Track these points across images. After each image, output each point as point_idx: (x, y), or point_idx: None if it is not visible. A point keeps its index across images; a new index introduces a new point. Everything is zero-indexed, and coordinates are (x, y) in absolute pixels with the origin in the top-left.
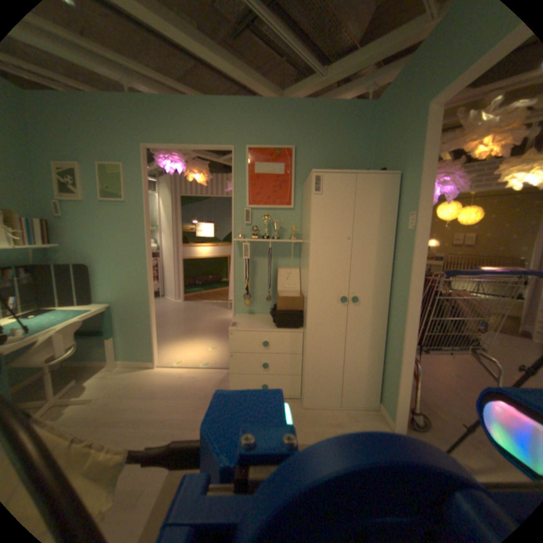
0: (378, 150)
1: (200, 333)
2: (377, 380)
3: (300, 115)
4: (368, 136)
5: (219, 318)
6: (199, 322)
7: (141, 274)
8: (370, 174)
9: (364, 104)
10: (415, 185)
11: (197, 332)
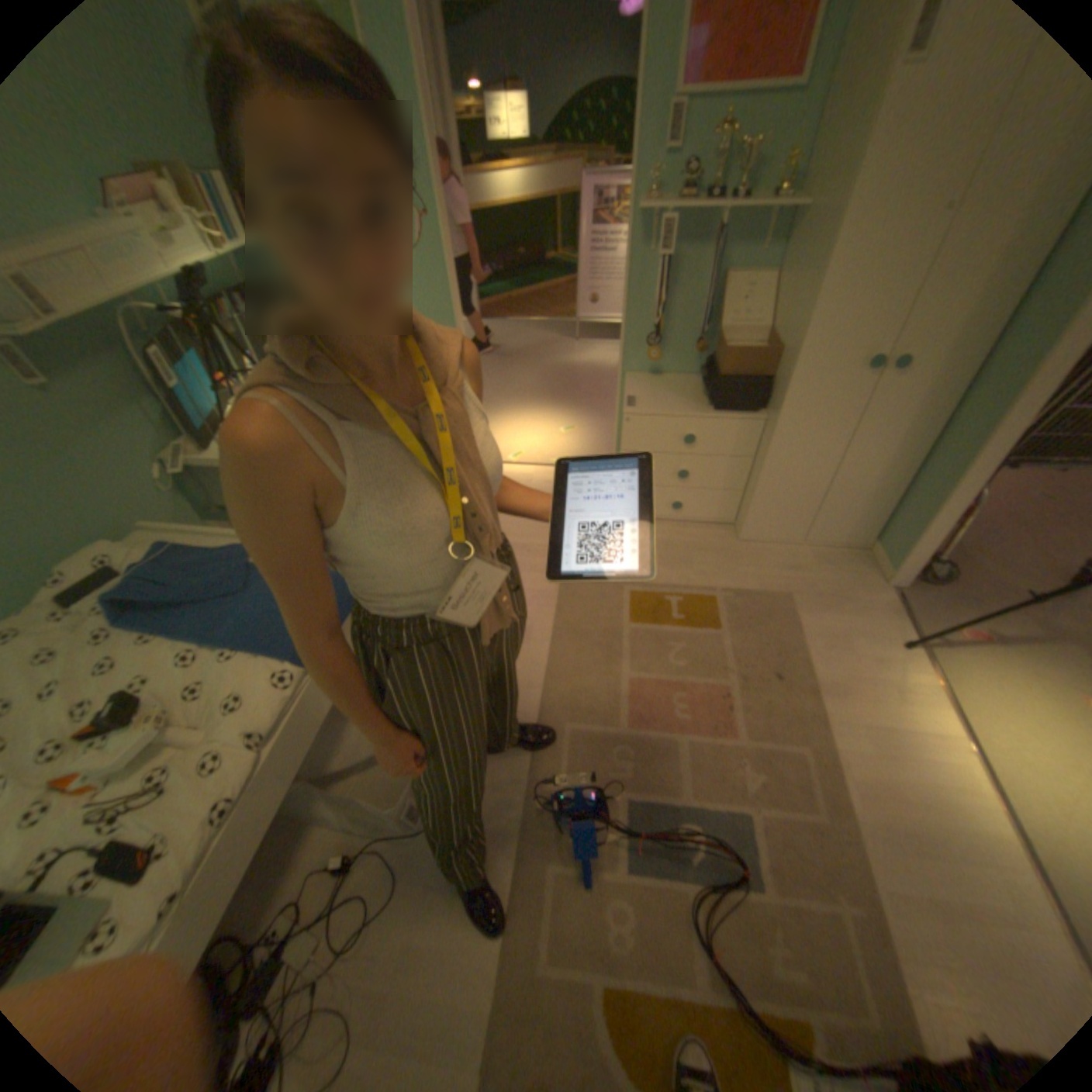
0: None
1: (535, 396)
2: (885, 506)
3: None
4: None
5: (562, 361)
6: (526, 371)
7: (436, 290)
8: None
9: None
10: None
11: (528, 394)
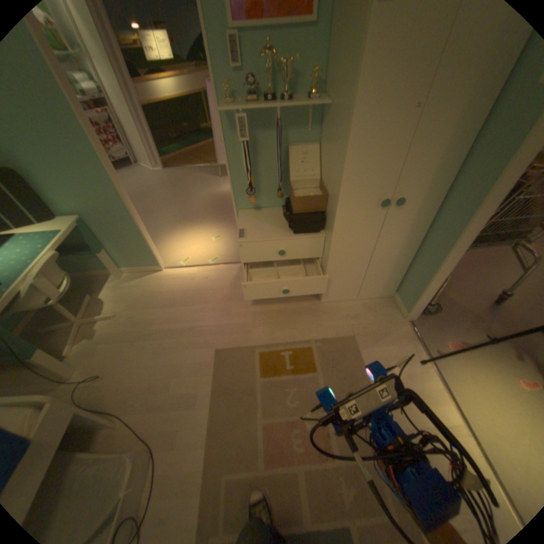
0: None
1: (197, 217)
2: (398, 276)
3: None
4: None
5: (212, 192)
6: (191, 200)
7: (97, 171)
8: None
9: None
10: None
11: (193, 216)
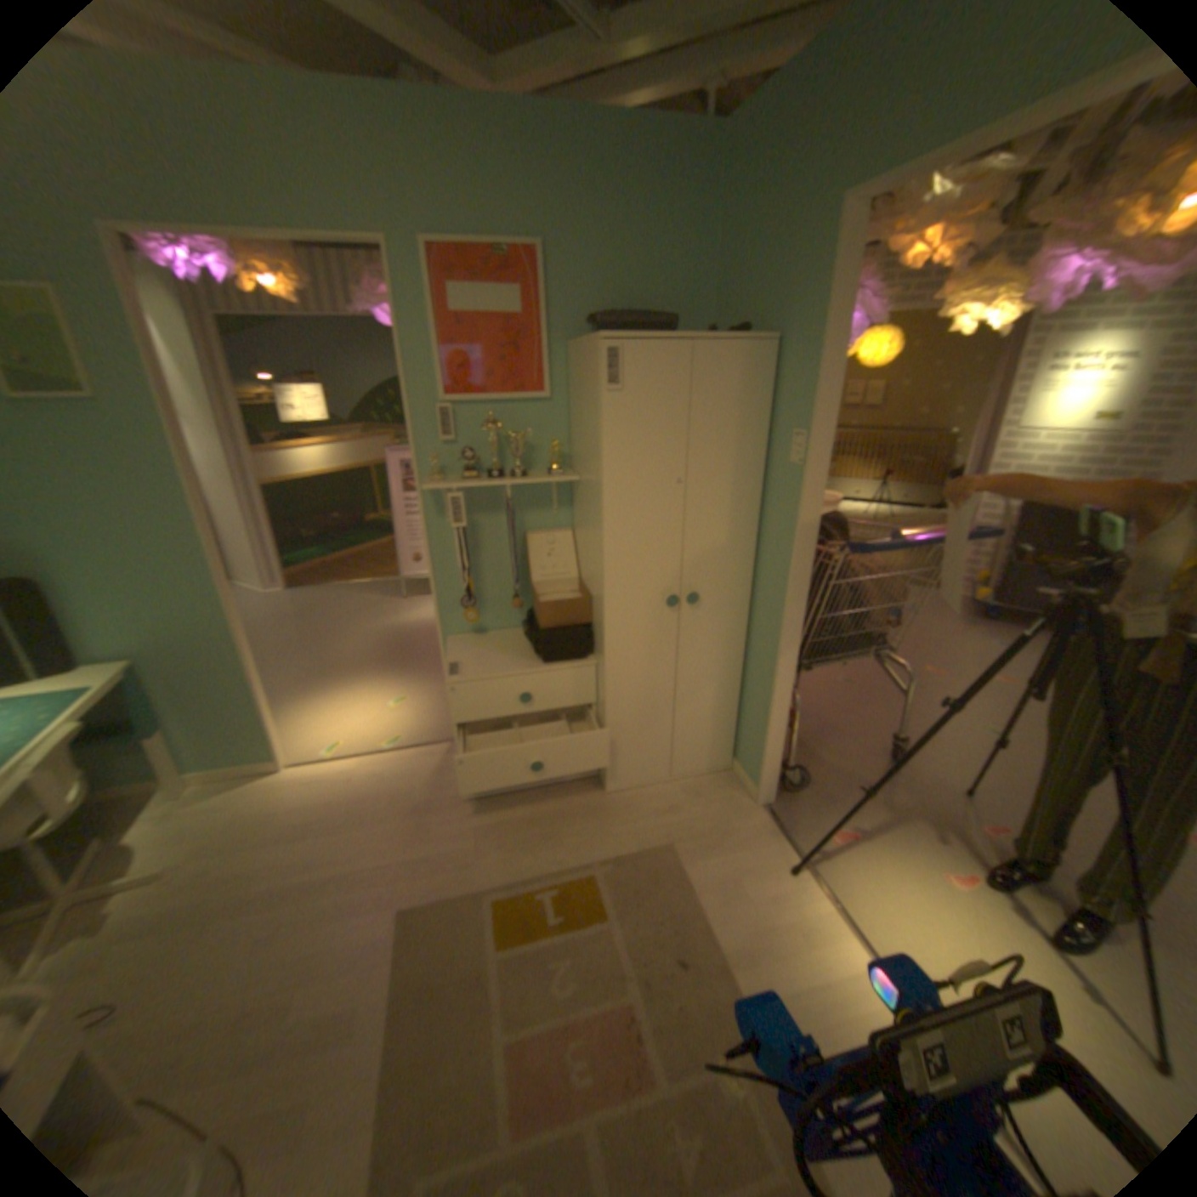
0: (727, 259)
1: (355, 670)
2: (727, 725)
3: (546, 153)
4: (705, 217)
5: (387, 624)
6: (343, 641)
7: (192, 581)
8: (719, 342)
9: (697, 131)
10: (806, 376)
11: (346, 668)
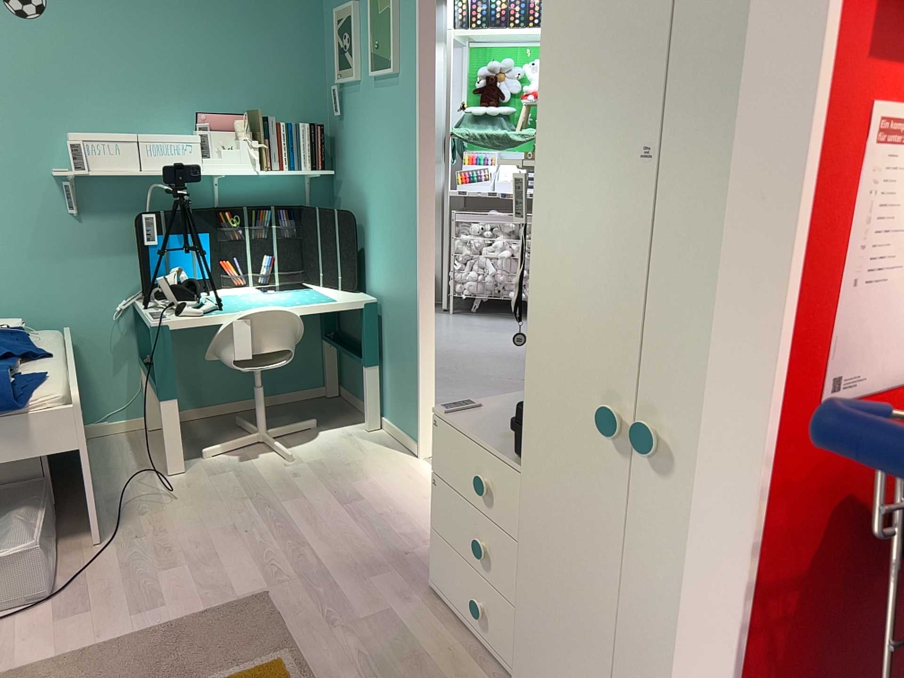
0: None
1: None
2: None
3: None
4: None
5: None
6: None
7: (411, 239)
8: None
9: None
10: None
11: None
